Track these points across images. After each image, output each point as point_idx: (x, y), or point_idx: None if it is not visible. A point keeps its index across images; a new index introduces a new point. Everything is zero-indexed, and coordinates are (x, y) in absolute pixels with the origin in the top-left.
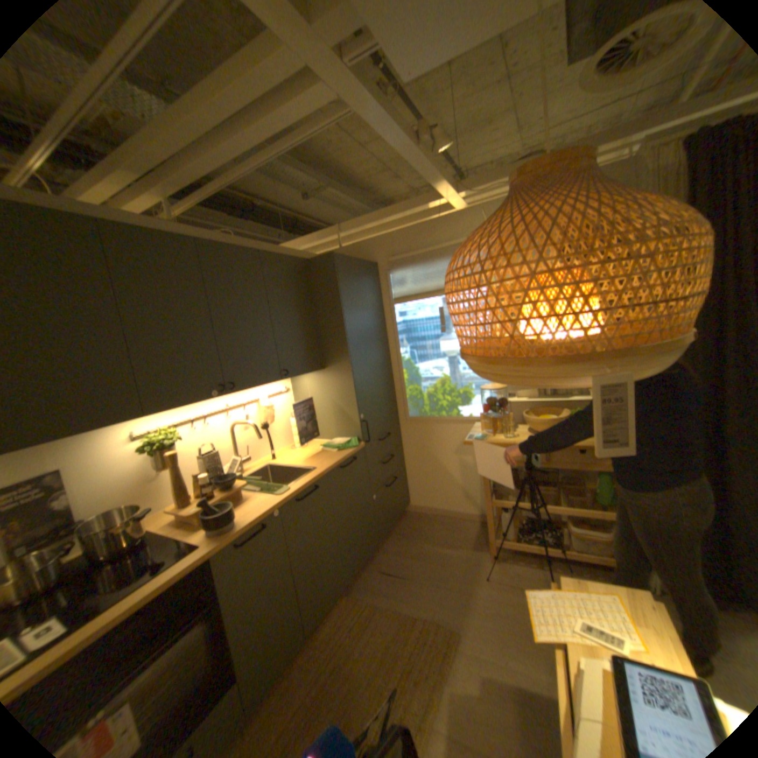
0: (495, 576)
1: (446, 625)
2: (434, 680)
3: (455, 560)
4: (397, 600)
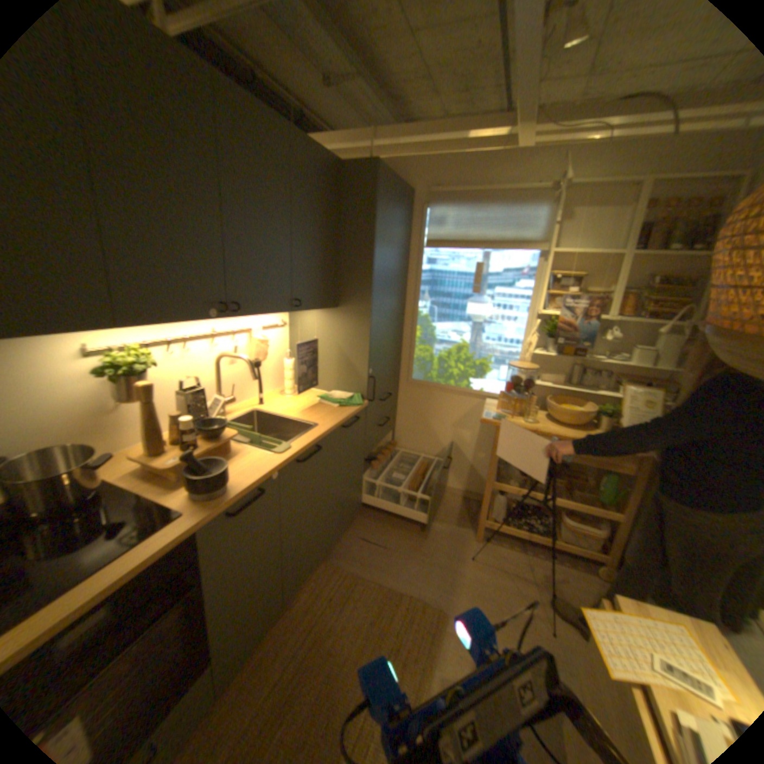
0: (480, 555)
1: (433, 603)
2: (424, 662)
3: (438, 534)
4: (380, 570)
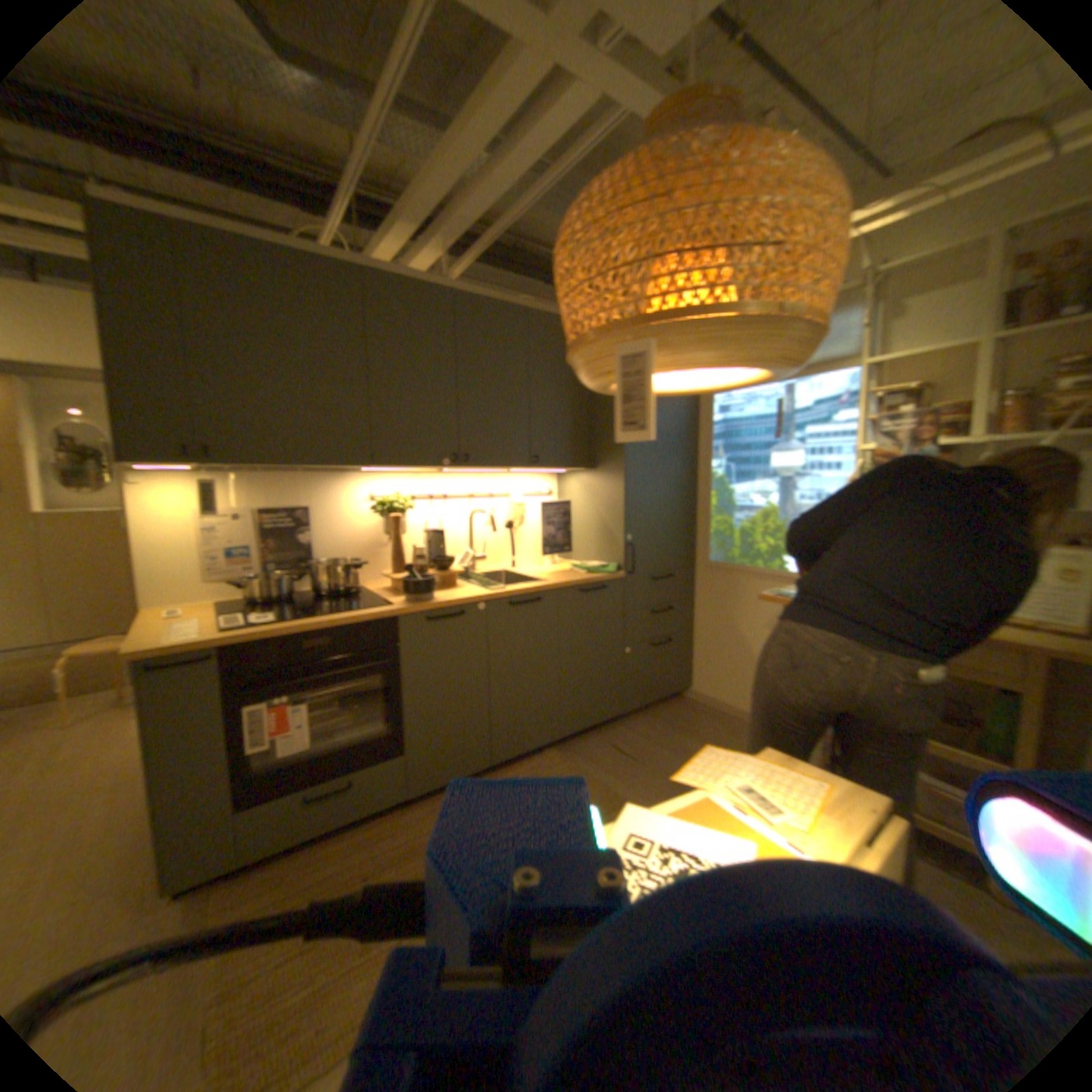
0: None
1: None
2: None
3: None
4: (618, 776)
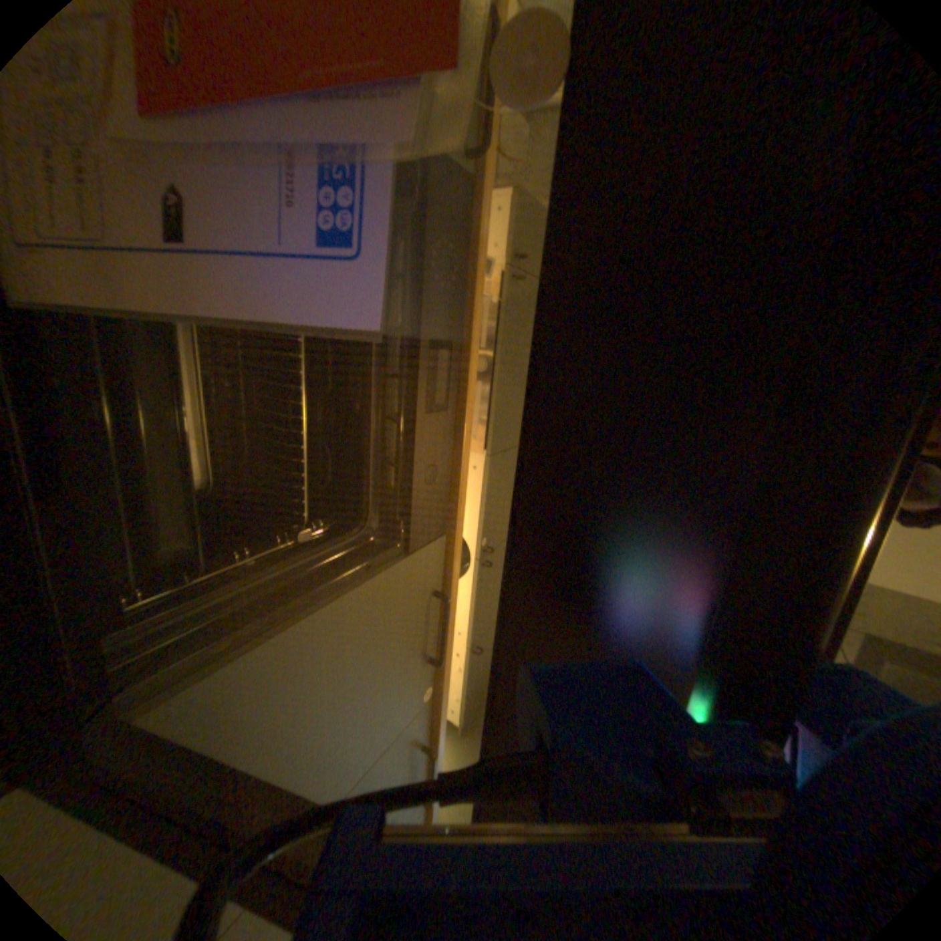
0: None
1: None
2: None
3: None
4: None
